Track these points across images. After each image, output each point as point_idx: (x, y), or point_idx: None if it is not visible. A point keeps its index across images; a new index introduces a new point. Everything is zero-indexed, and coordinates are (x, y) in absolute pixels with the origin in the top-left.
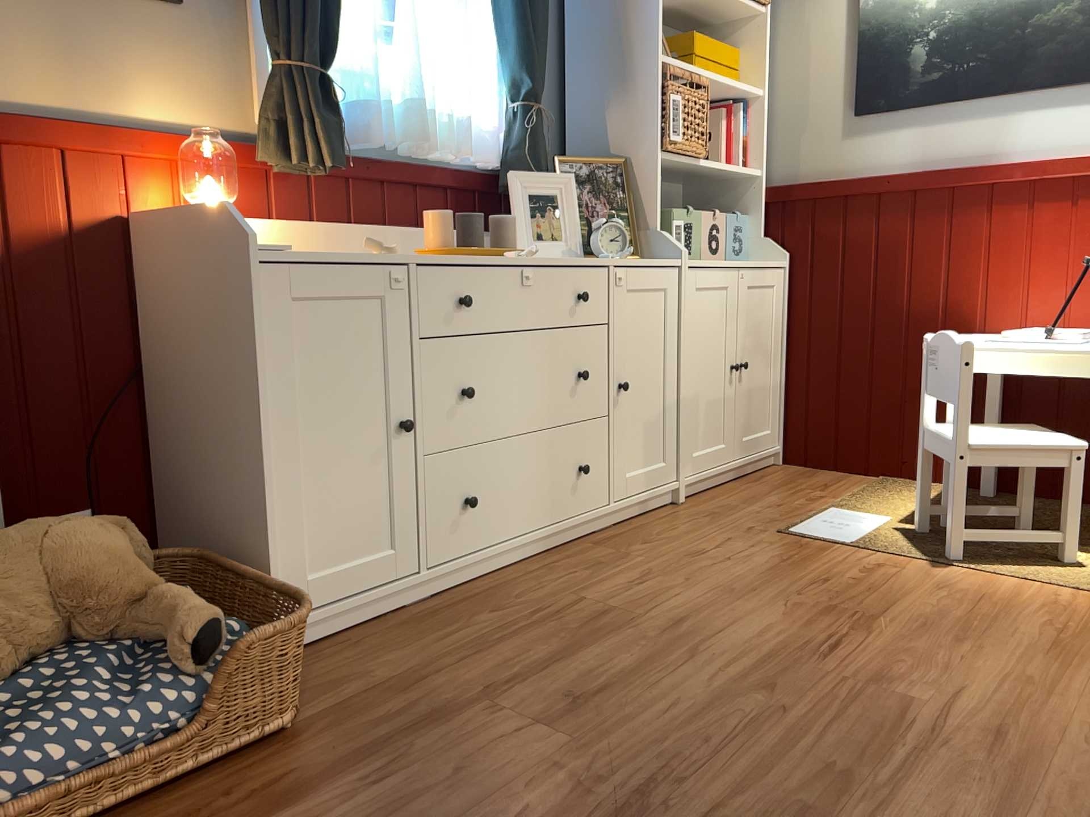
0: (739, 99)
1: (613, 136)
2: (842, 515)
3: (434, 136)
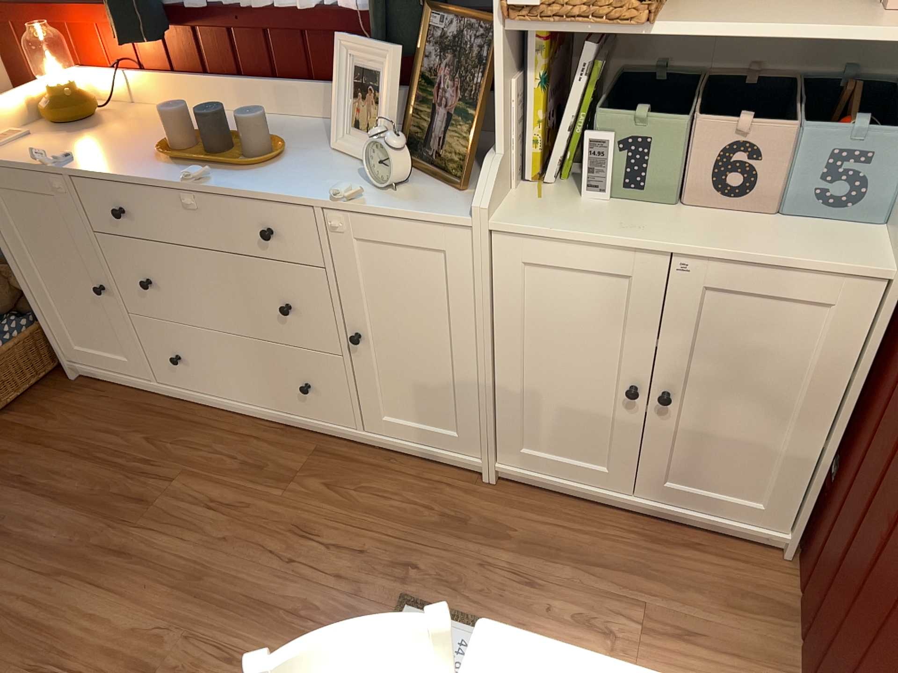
0: None
1: None
2: None
3: None
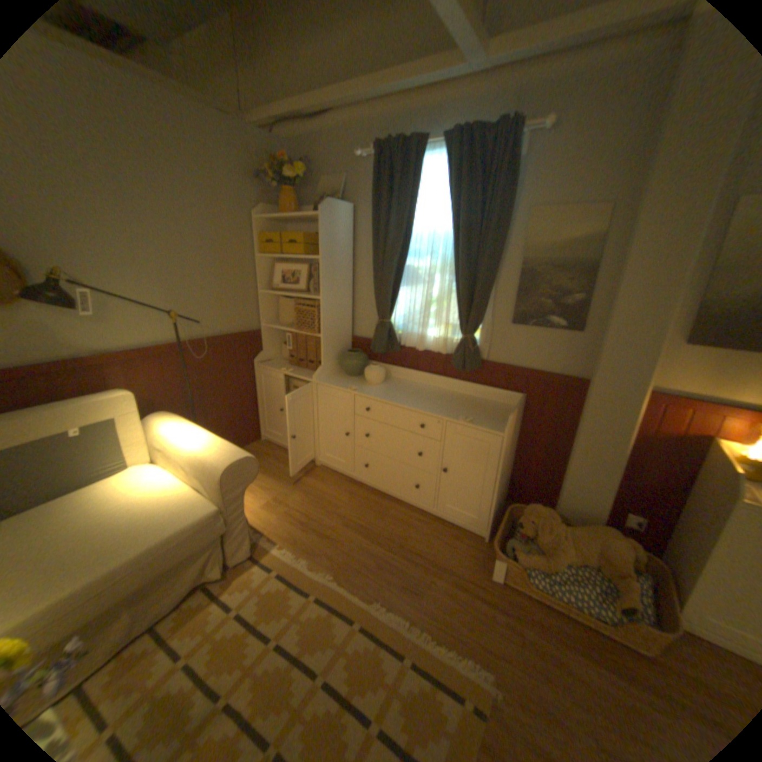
0: None
1: None
2: None
3: None
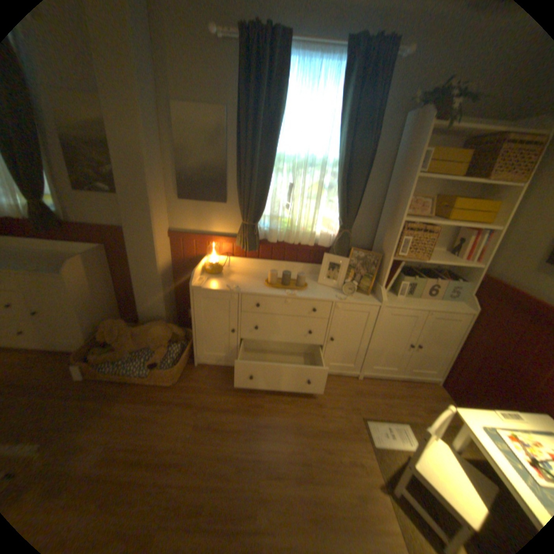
0: (491, 227)
1: (384, 243)
2: (405, 434)
3: (304, 237)
